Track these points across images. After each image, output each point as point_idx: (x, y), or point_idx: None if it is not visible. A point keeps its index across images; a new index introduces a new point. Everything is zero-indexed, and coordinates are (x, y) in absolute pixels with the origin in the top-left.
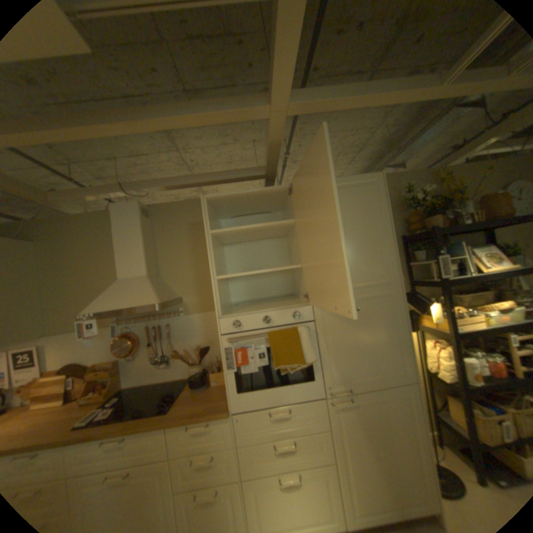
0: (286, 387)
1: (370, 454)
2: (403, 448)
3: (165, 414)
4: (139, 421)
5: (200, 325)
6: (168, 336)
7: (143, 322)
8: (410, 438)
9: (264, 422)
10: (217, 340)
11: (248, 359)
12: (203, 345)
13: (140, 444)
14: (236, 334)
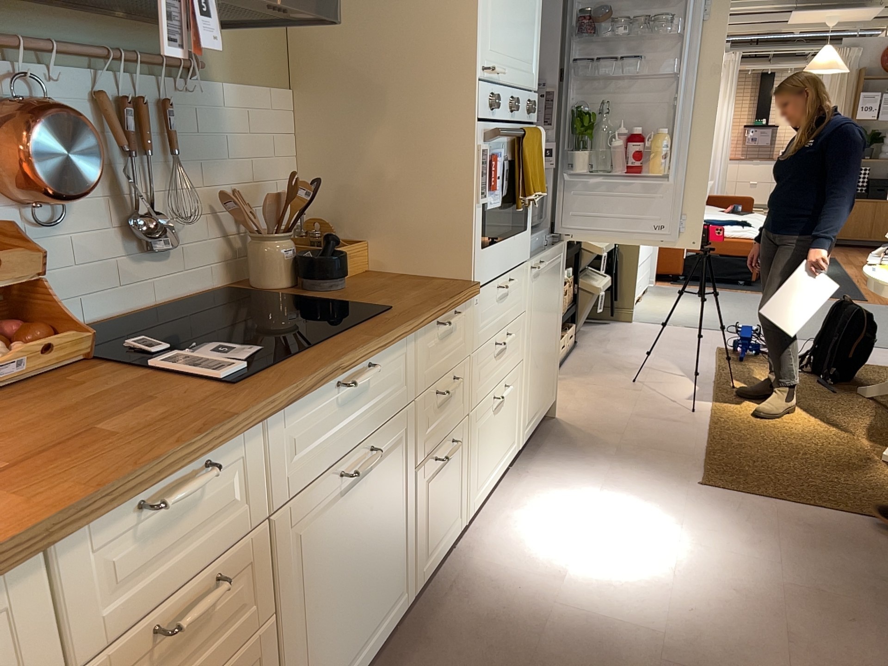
0: (512, 238)
1: (540, 337)
2: (553, 325)
3: (384, 308)
4: (364, 325)
5: (240, 123)
6: (177, 142)
7: (81, 69)
8: (556, 311)
9: (493, 300)
10: (273, 175)
11: (497, 177)
12: (247, 187)
13: (385, 372)
14: (490, 123)
